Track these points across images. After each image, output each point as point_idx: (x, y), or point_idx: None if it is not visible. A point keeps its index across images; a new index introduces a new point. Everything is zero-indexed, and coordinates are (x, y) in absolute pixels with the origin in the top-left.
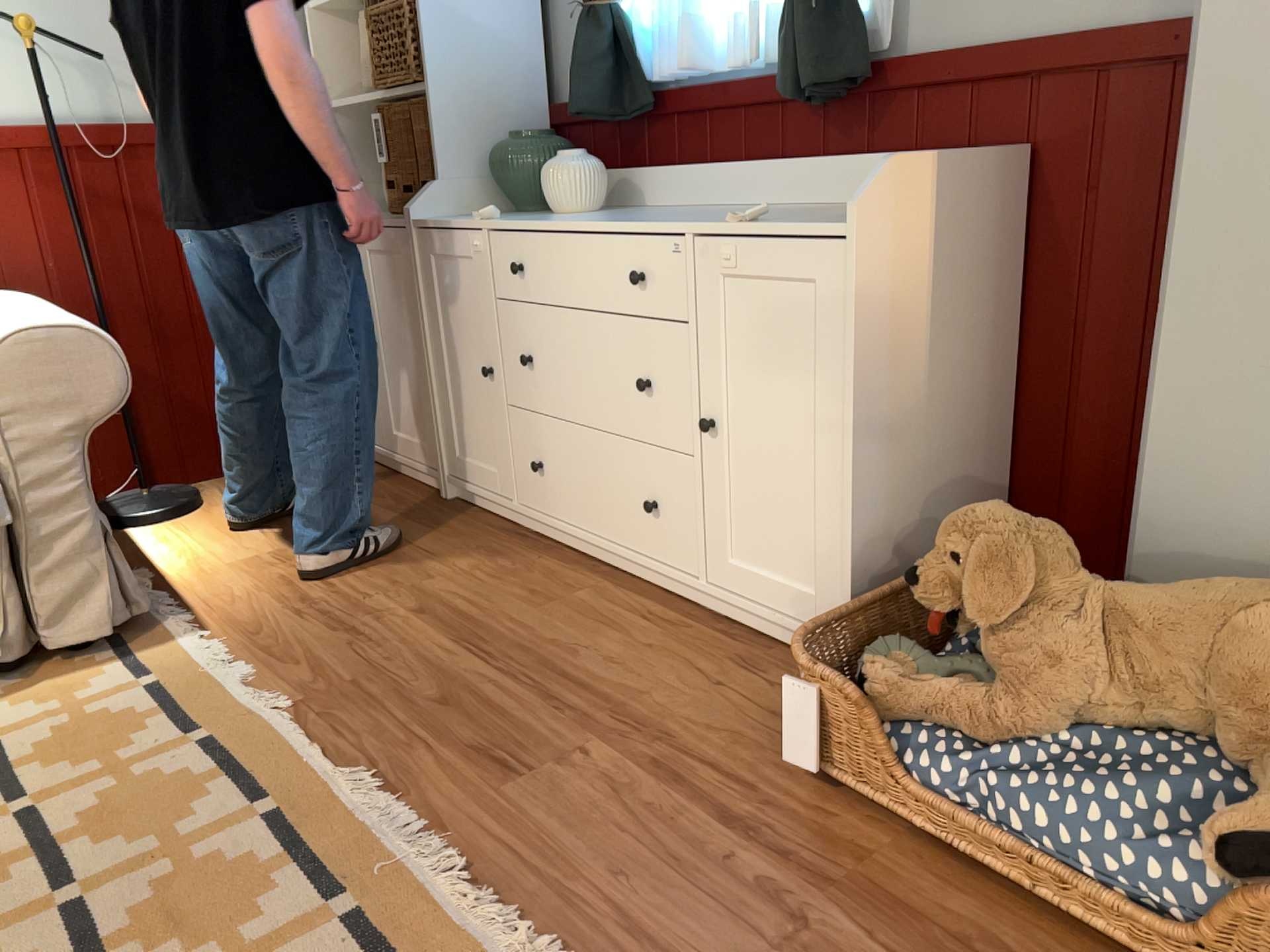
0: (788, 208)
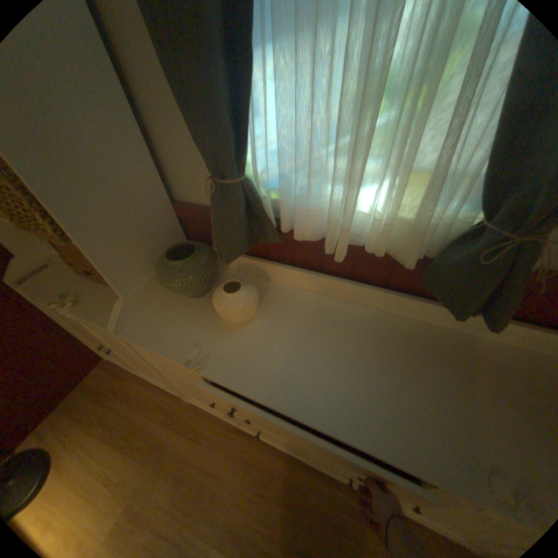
0: (410, 331)
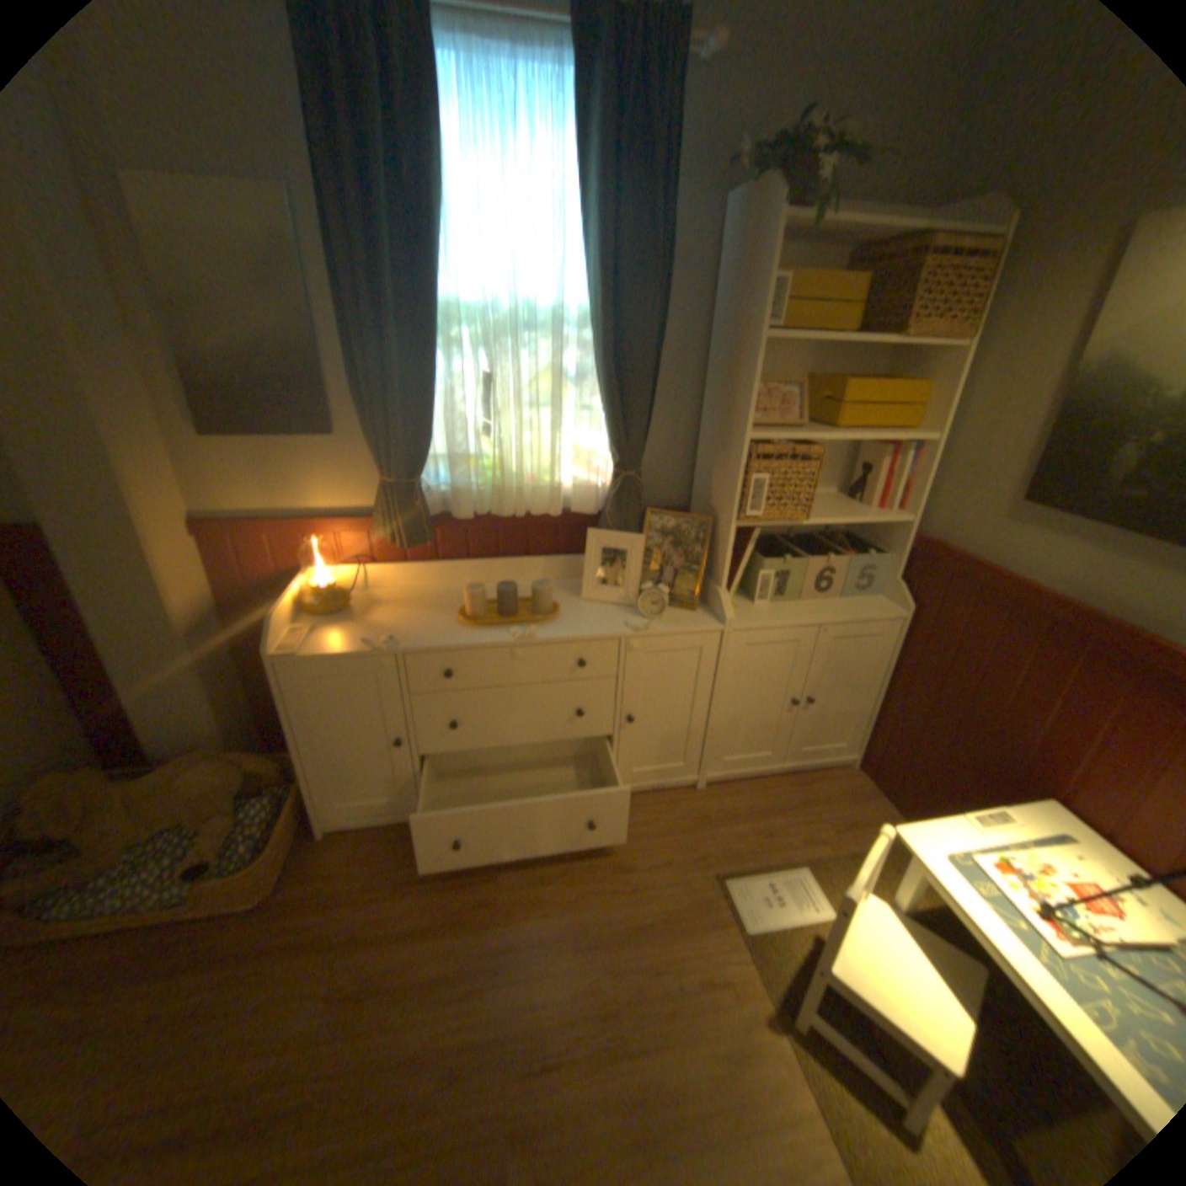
0: None
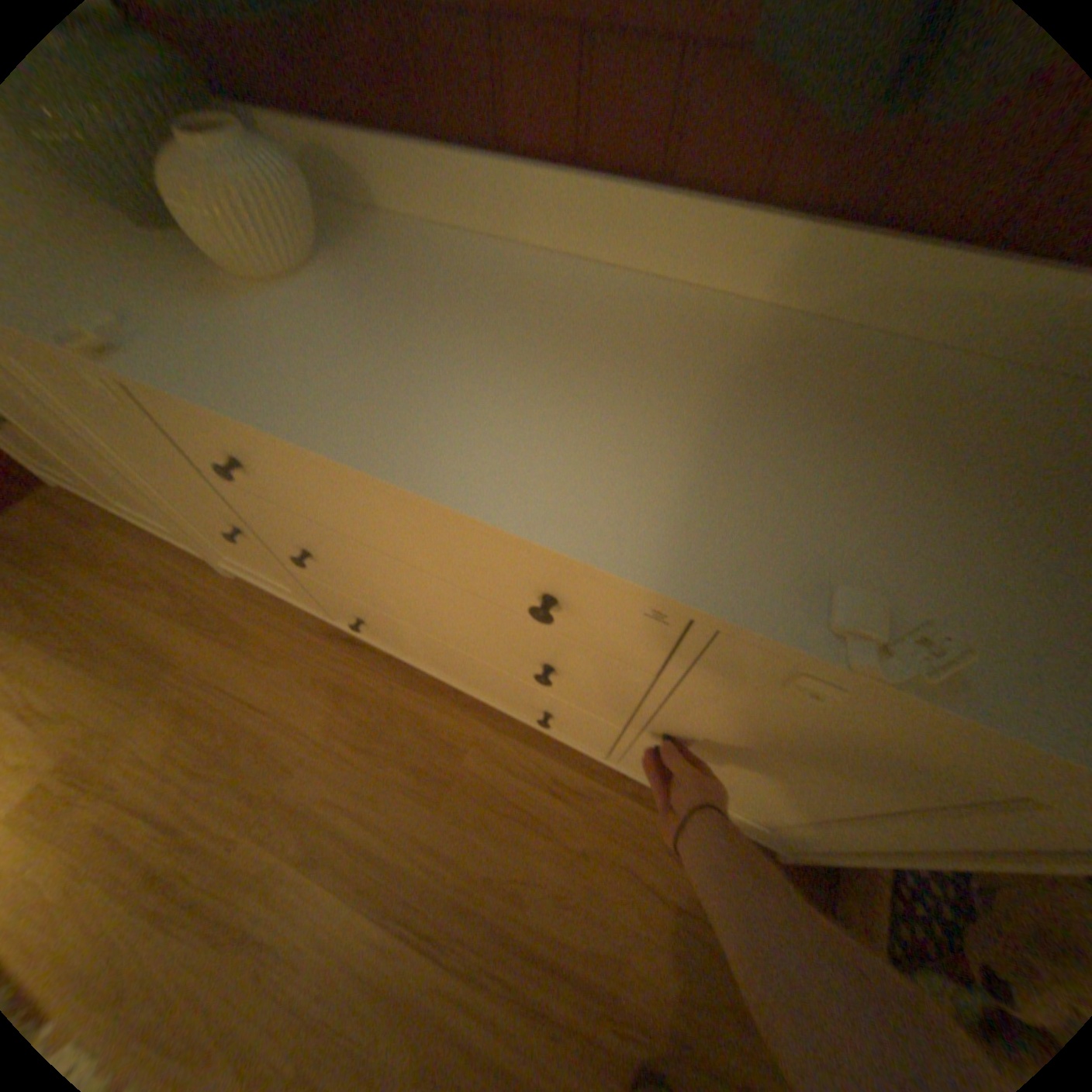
0: (714, 314)
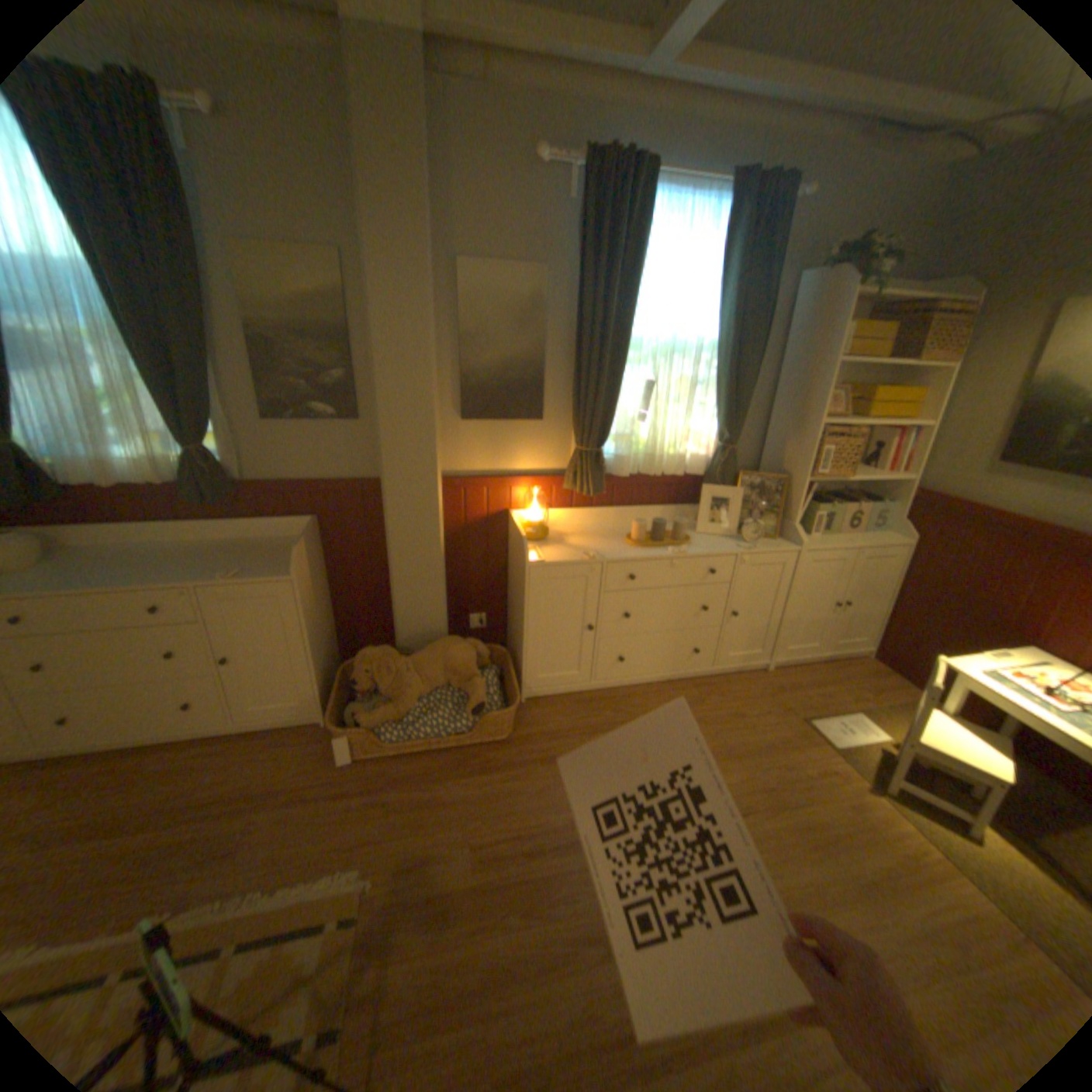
0: (200, 546)
